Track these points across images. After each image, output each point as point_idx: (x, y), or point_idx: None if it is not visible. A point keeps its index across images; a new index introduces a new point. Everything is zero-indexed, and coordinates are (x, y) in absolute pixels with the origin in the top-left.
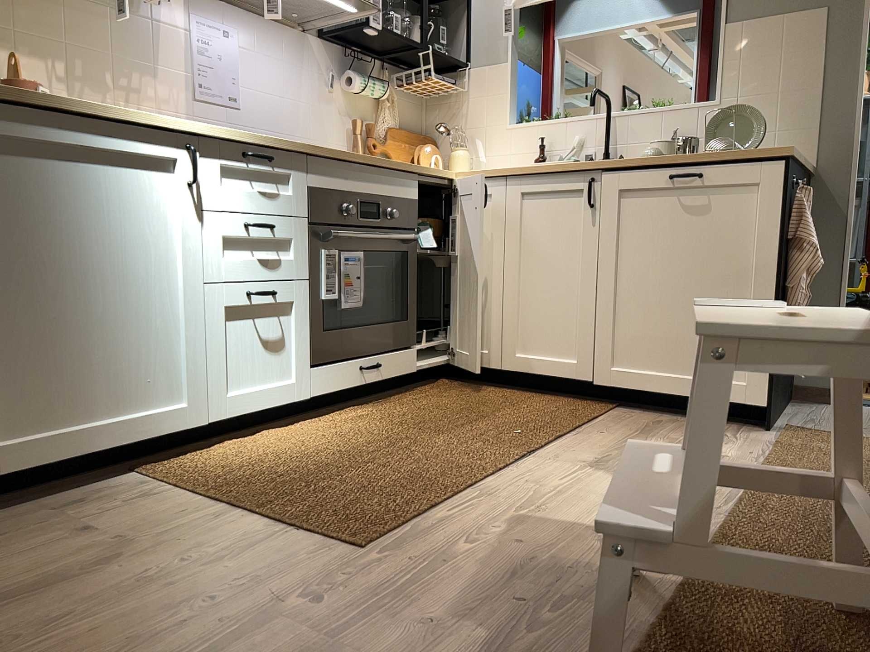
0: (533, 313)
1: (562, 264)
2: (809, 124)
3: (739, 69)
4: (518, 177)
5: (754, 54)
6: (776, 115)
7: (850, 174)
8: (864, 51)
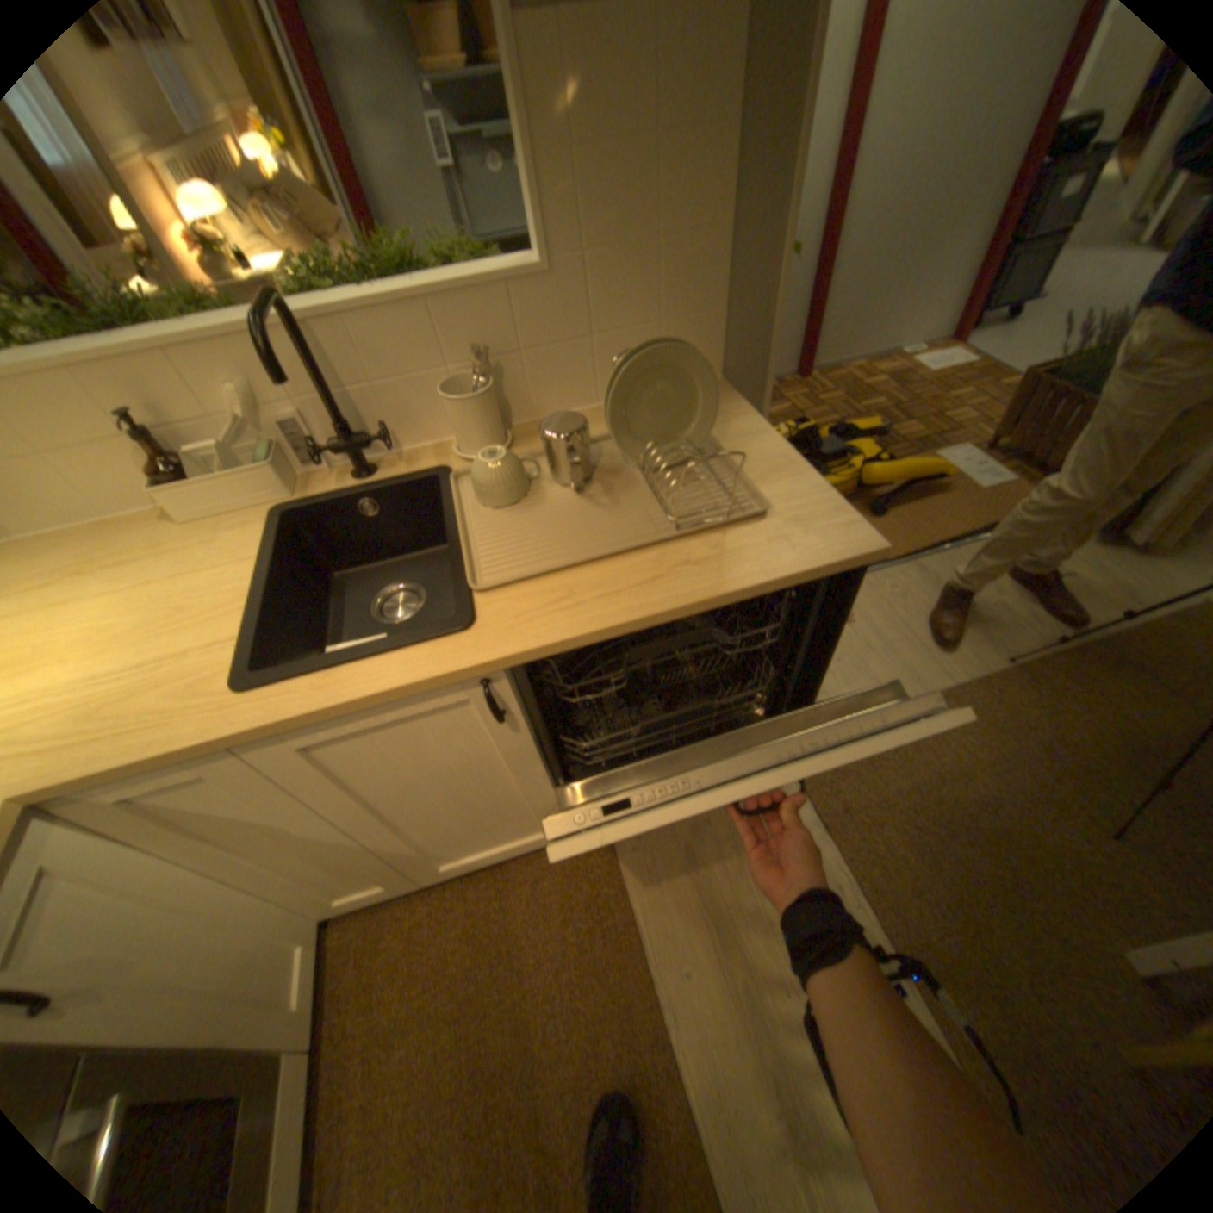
0: (438, 834)
1: (466, 781)
2: (714, 297)
3: (574, 165)
4: (259, 733)
5: (603, 119)
6: (660, 282)
7: (767, 377)
8: (807, 123)
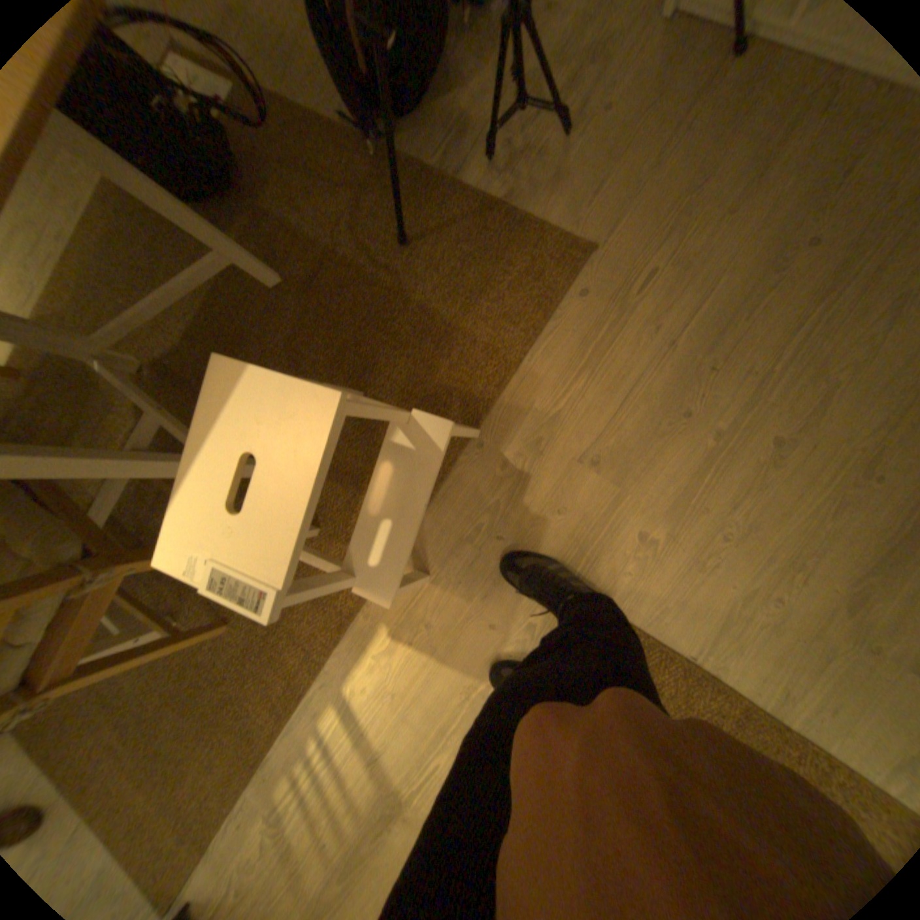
0: None
1: None
2: None
3: None
4: None
5: None
6: None
7: None
8: None
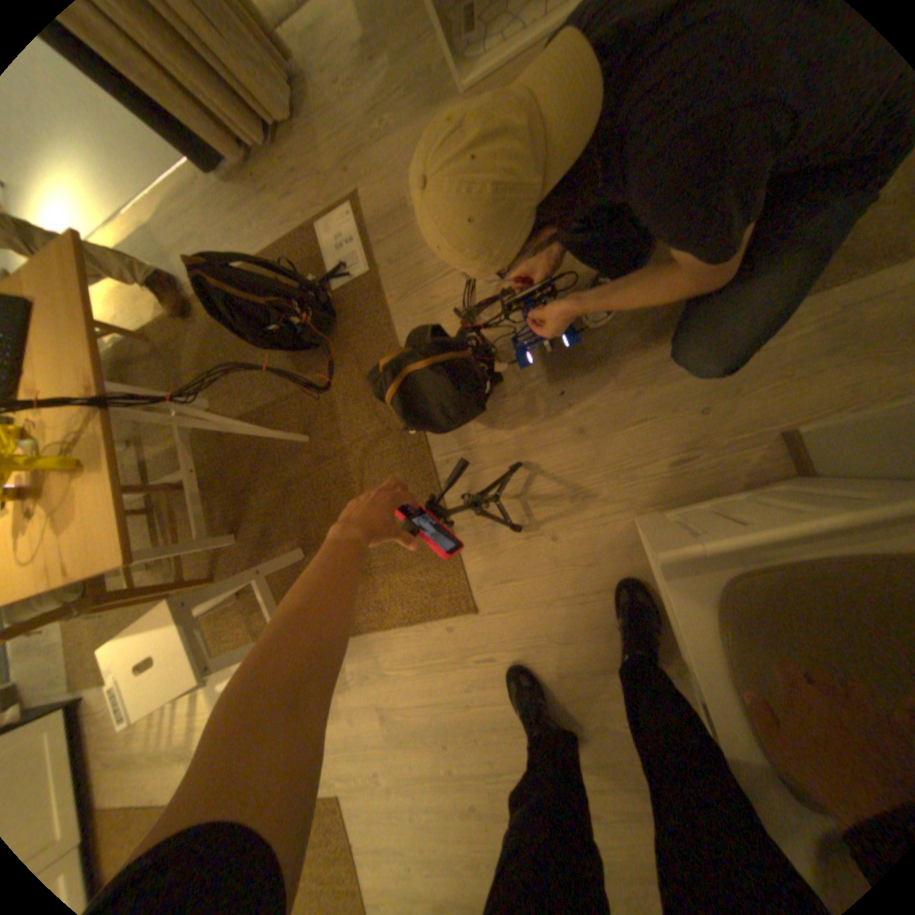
0: None
1: None
2: None
3: None
4: None
5: None
6: None
7: None
8: None
